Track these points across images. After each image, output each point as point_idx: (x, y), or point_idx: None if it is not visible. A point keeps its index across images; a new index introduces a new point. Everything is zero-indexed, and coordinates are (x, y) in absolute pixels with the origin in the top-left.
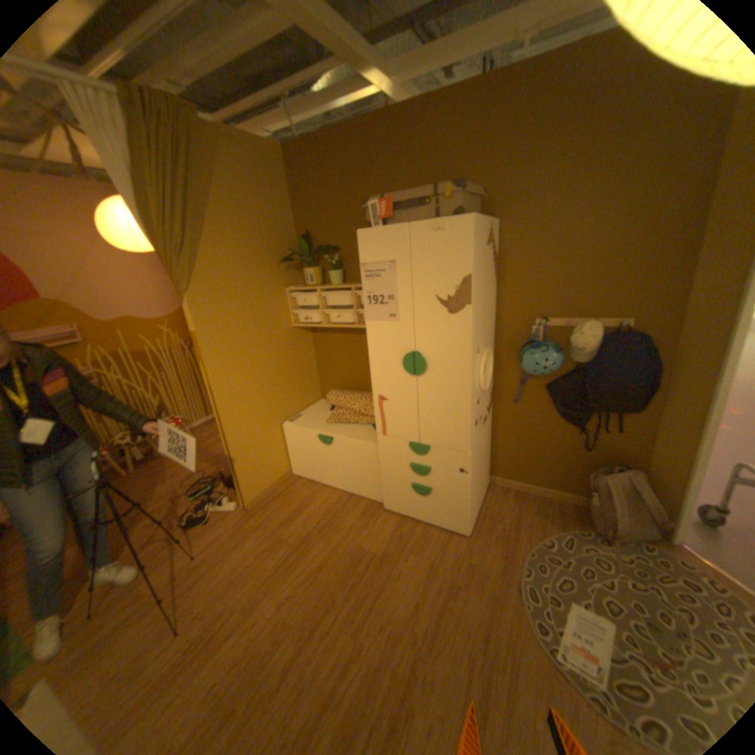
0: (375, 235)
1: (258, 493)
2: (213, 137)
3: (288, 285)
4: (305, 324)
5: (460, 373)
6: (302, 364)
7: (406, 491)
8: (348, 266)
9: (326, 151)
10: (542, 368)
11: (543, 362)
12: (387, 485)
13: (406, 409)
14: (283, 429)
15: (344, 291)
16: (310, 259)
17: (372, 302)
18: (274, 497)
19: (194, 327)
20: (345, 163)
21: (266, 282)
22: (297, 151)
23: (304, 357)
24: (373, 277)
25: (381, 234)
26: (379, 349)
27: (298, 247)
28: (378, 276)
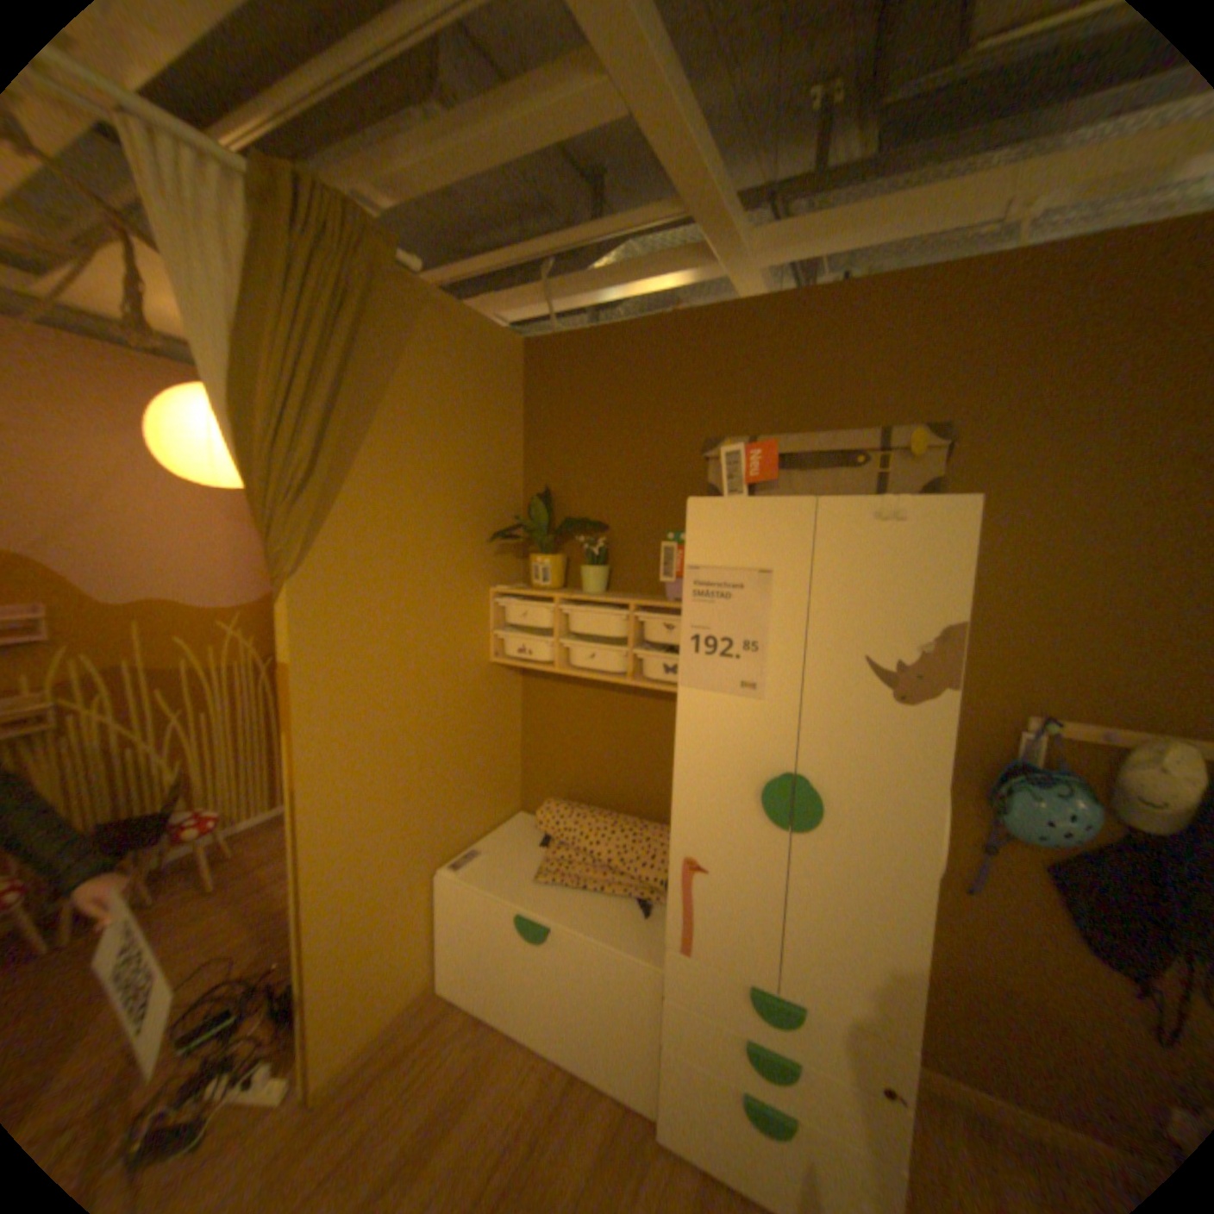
0: (732, 511)
1: (347, 1055)
2: (413, 303)
3: (494, 581)
4: (516, 660)
5: (914, 846)
6: (494, 738)
7: (725, 1110)
8: (619, 561)
9: (608, 359)
10: (1062, 835)
11: (1066, 823)
12: (675, 1084)
13: (754, 905)
14: (434, 885)
15: (614, 608)
16: (550, 539)
17: (691, 644)
18: (384, 1067)
19: (289, 655)
20: (642, 383)
21: (456, 571)
22: (553, 354)
23: (500, 724)
24: (712, 596)
25: (747, 511)
26: (704, 753)
27: (528, 515)
28: (725, 596)
